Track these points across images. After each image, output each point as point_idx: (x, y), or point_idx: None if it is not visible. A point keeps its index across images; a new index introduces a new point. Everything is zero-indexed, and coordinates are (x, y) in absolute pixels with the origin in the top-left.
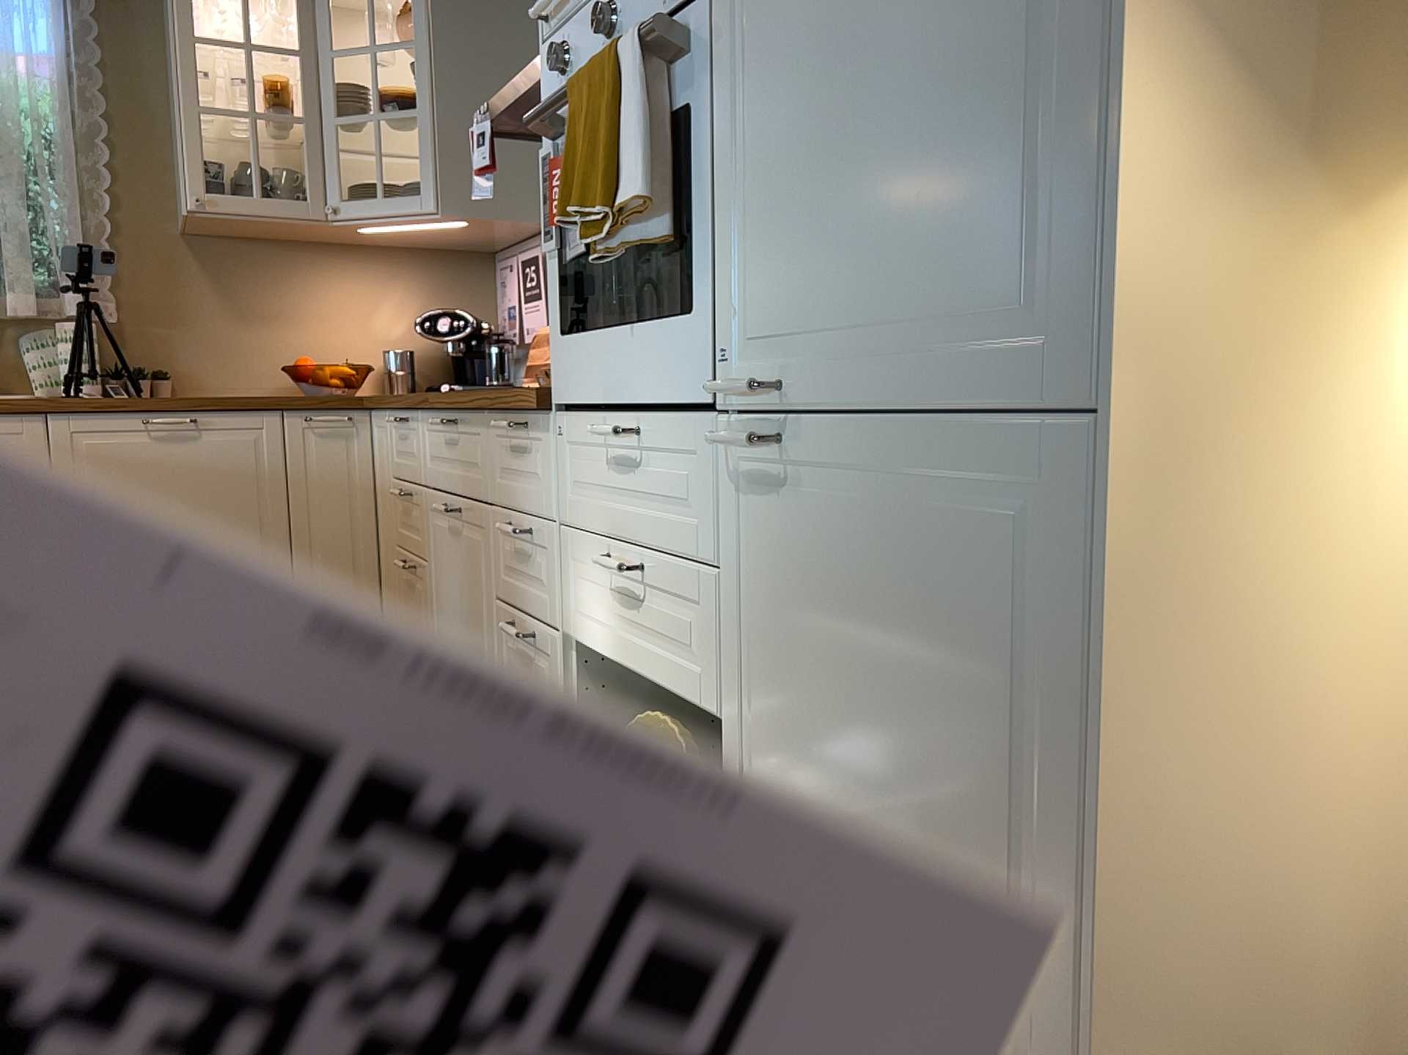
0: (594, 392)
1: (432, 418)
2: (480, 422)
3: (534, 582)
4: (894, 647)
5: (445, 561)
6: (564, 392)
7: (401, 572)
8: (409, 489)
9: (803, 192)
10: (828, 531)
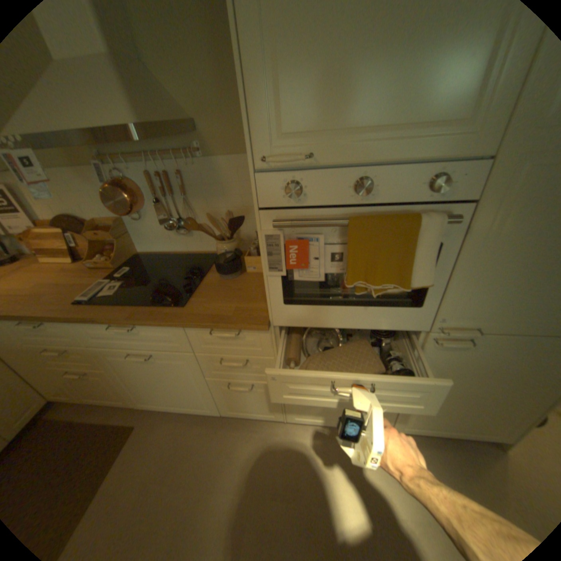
0: (319, 324)
1: (92, 325)
2: (171, 328)
3: (249, 372)
4: (504, 374)
5: (132, 371)
6: (286, 322)
7: (62, 375)
8: (60, 349)
9: (511, 283)
10: (483, 357)
